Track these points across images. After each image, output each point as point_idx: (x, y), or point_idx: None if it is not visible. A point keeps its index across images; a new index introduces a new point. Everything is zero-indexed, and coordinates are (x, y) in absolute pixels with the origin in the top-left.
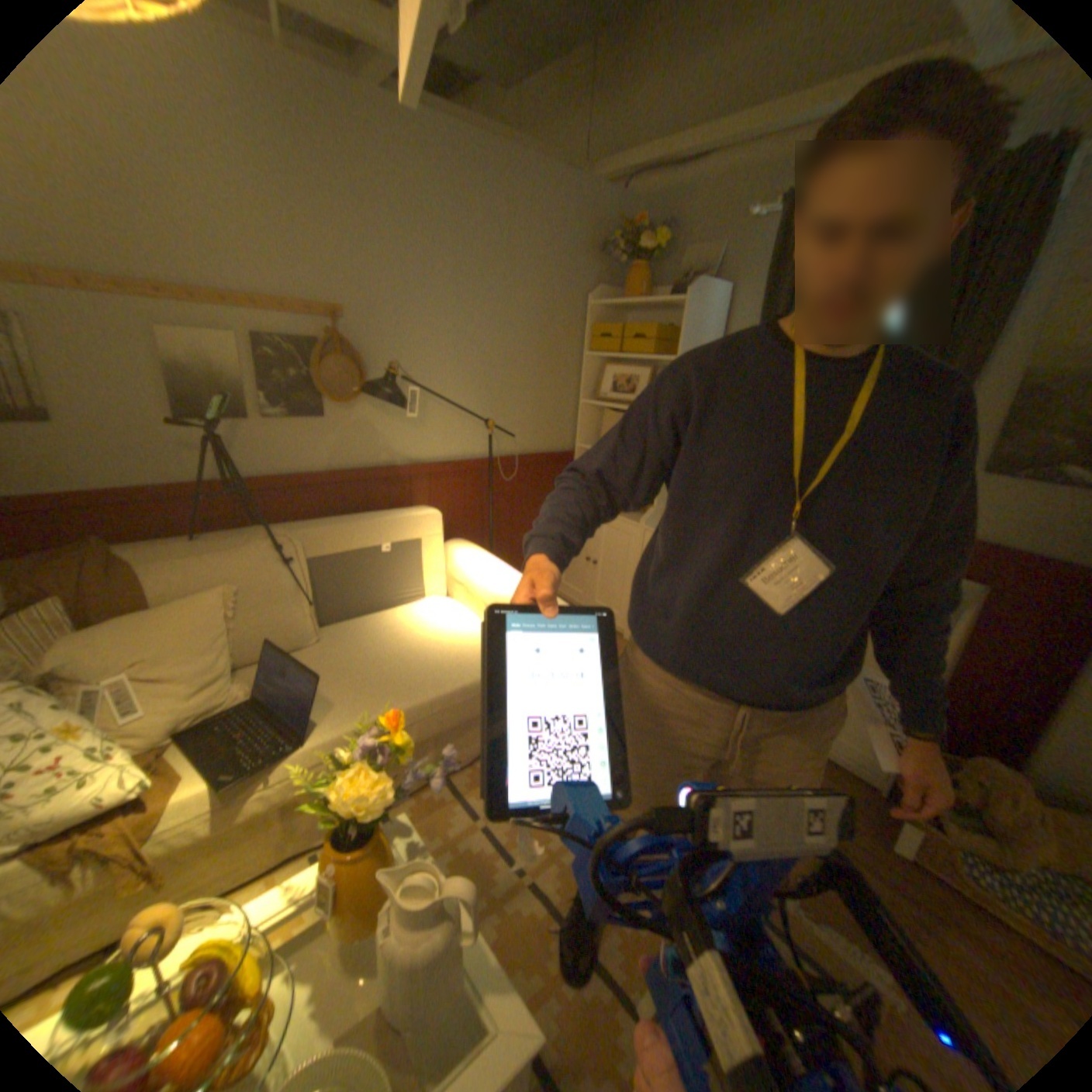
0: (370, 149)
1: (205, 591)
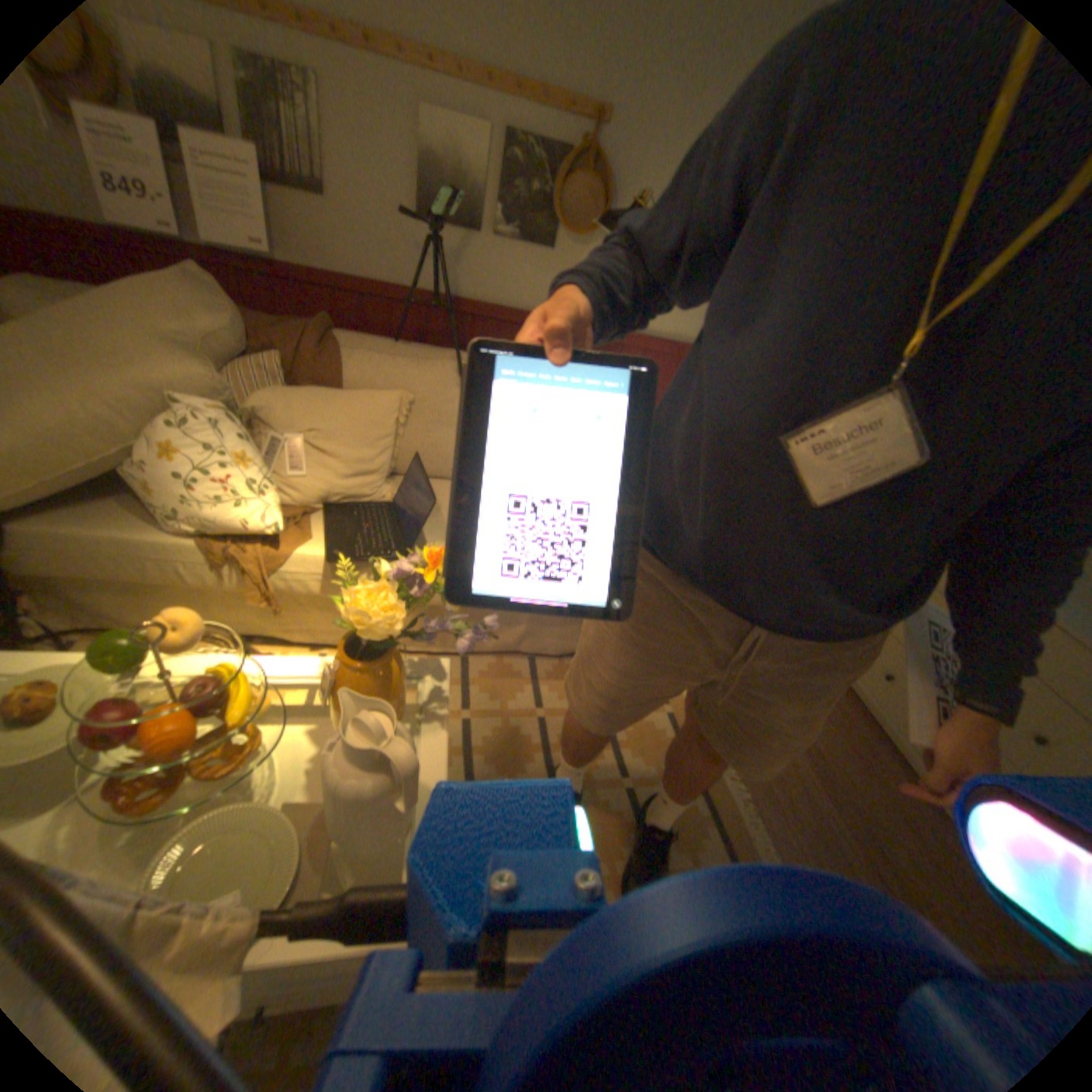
0: None
1: (386, 391)
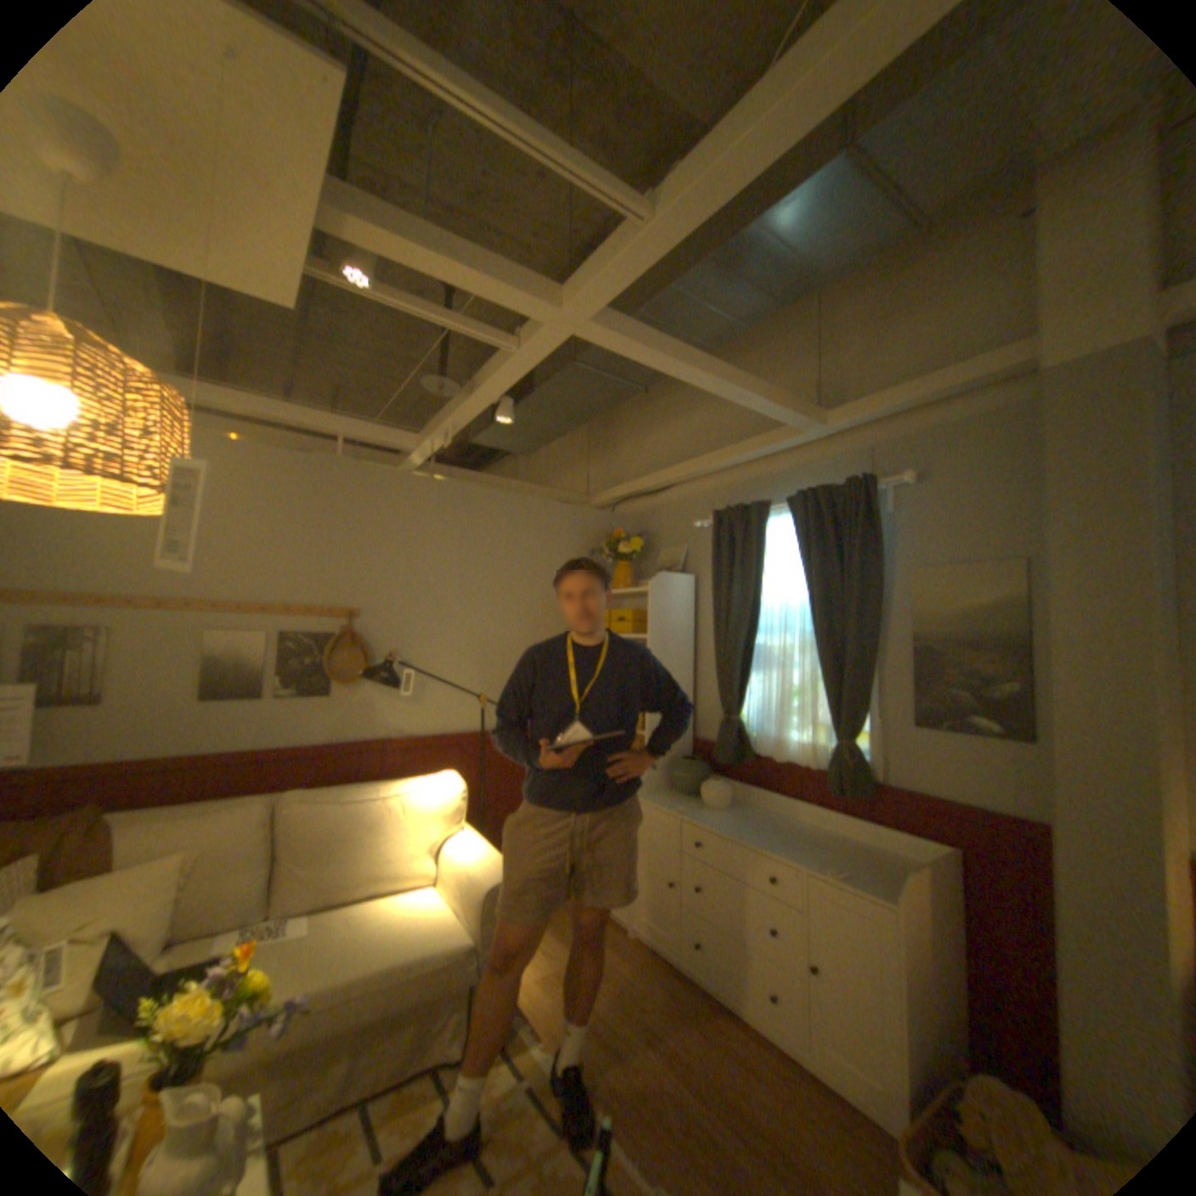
0: (394, 508)
1: (167, 858)
